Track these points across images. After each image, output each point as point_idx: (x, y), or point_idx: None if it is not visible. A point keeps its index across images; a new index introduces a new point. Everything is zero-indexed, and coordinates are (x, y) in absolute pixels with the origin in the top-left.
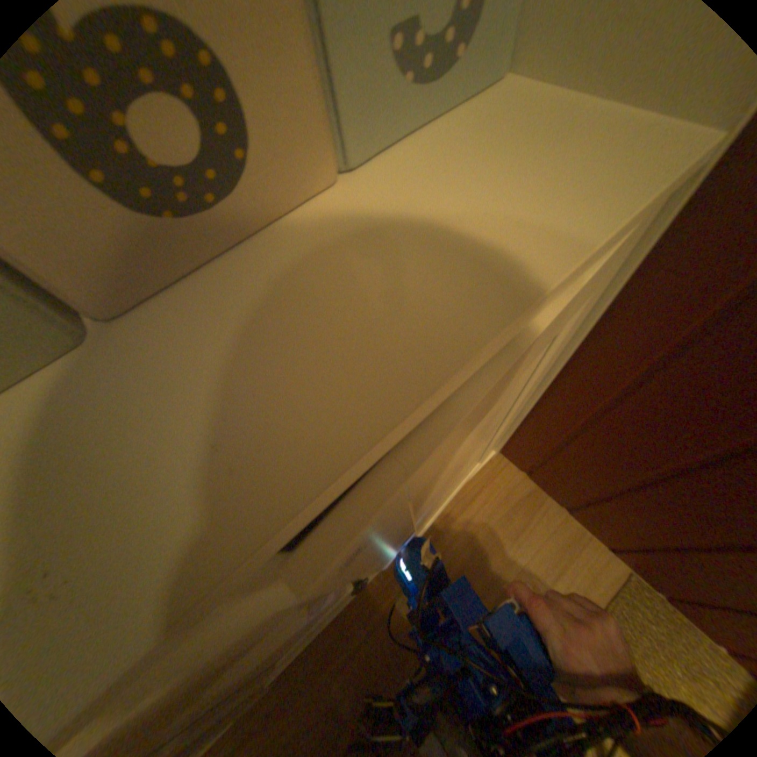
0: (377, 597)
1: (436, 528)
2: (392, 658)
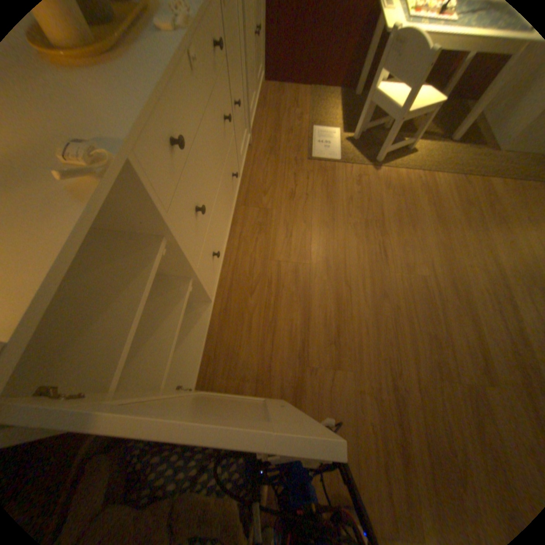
0: (259, 119)
1: (262, 101)
2: (274, 125)
